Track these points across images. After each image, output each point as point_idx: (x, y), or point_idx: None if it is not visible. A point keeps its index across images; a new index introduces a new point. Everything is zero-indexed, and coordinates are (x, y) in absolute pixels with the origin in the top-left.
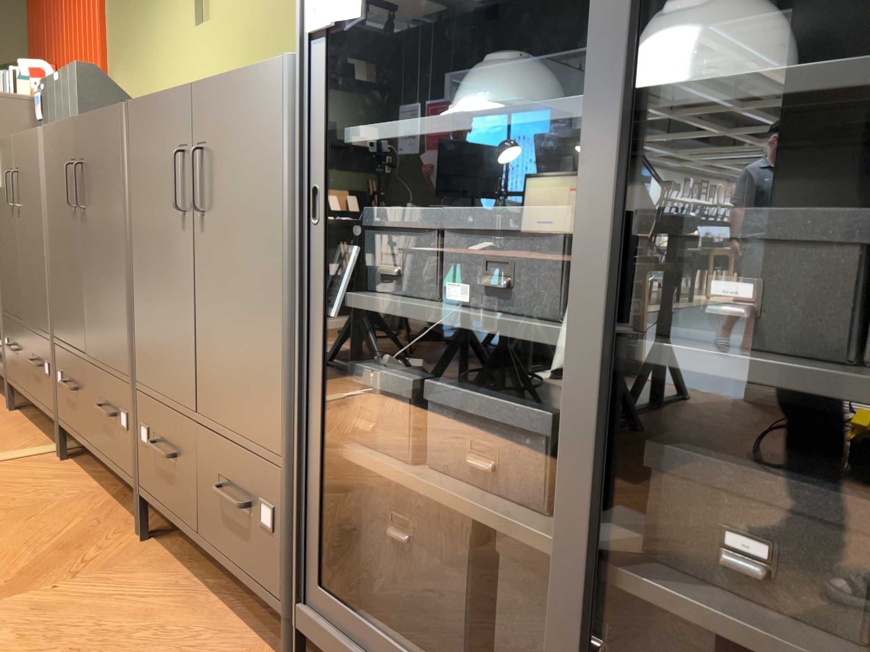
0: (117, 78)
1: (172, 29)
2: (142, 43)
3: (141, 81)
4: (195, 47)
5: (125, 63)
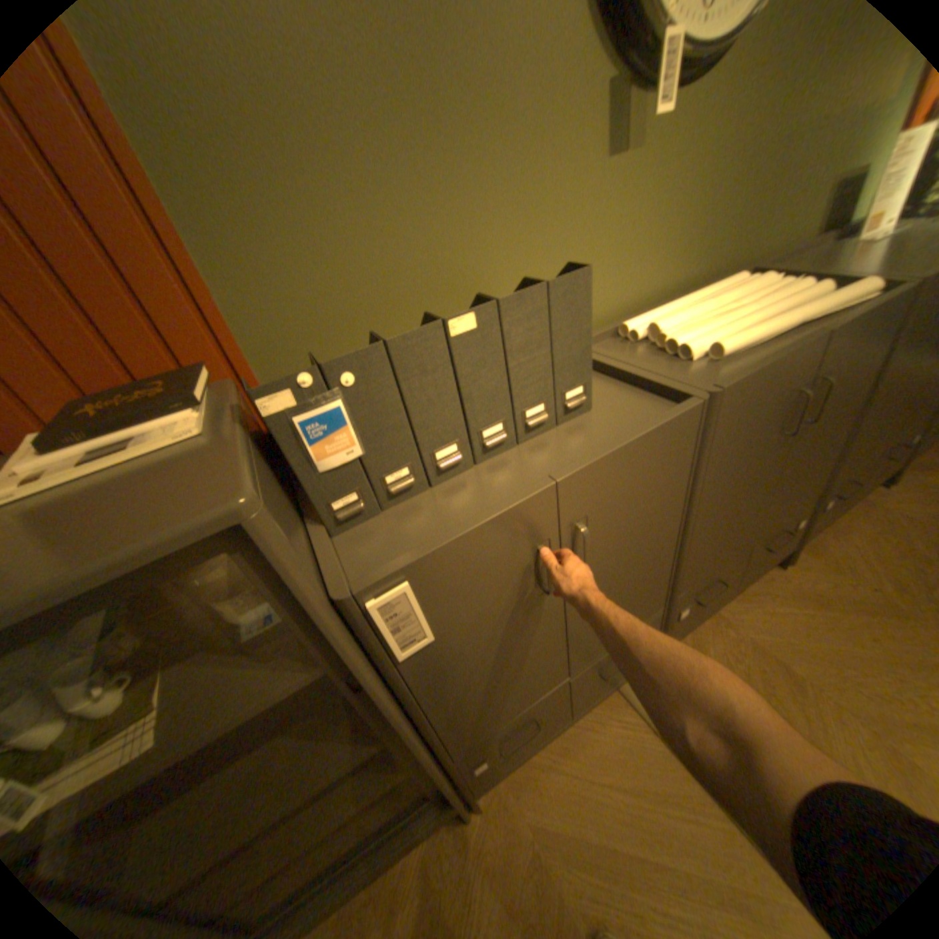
0: (279, 285)
1: (537, 156)
2: (411, 187)
3: (419, 272)
4: (606, 189)
5: (321, 242)
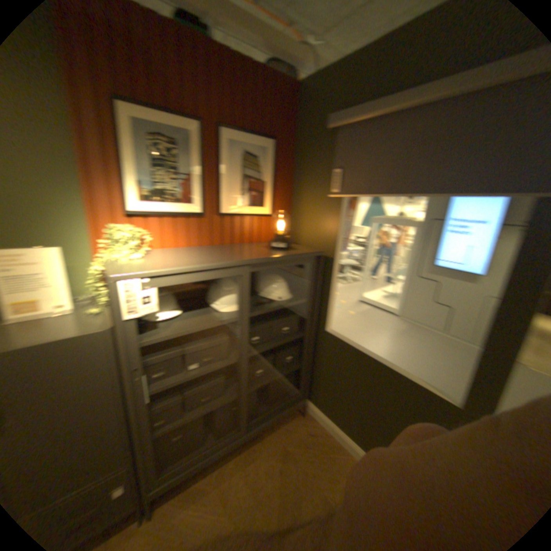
0: None
1: None
2: None
3: None
4: None
5: None
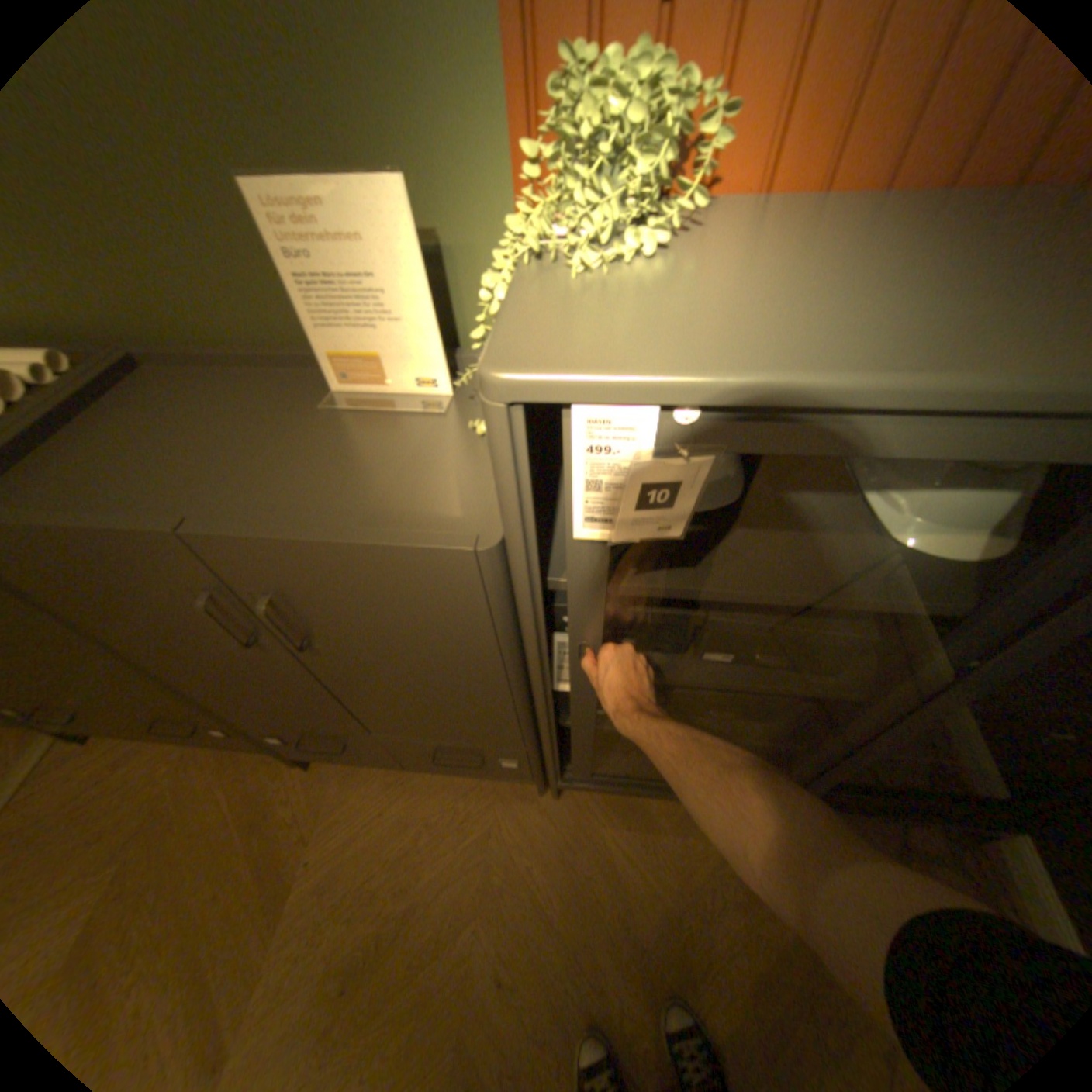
0: None
1: None
2: None
3: None
4: None
5: None
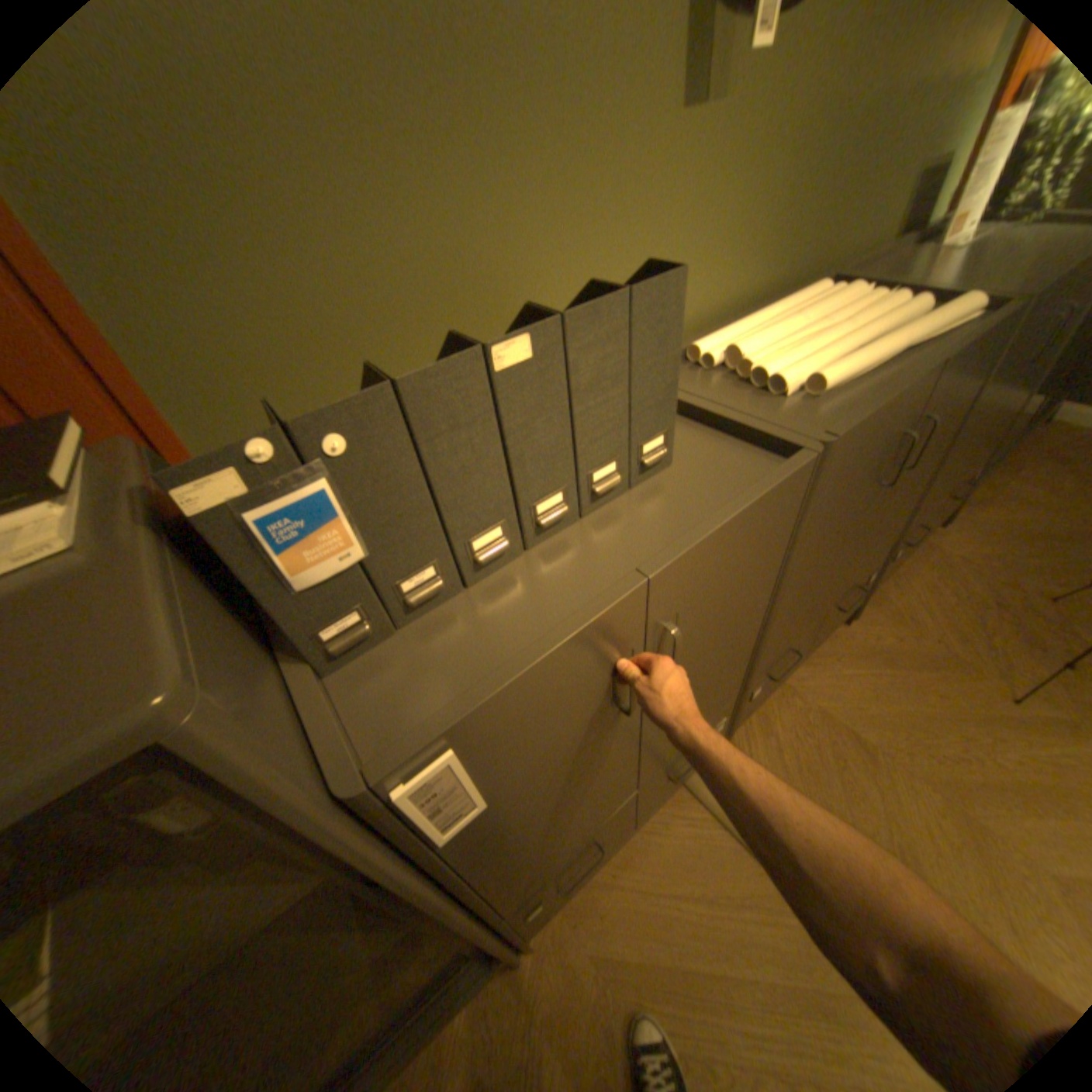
0: (199, 278)
1: (592, 94)
2: (410, 124)
3: (427, 264)
4: (679, 155)
5: (266, 207)
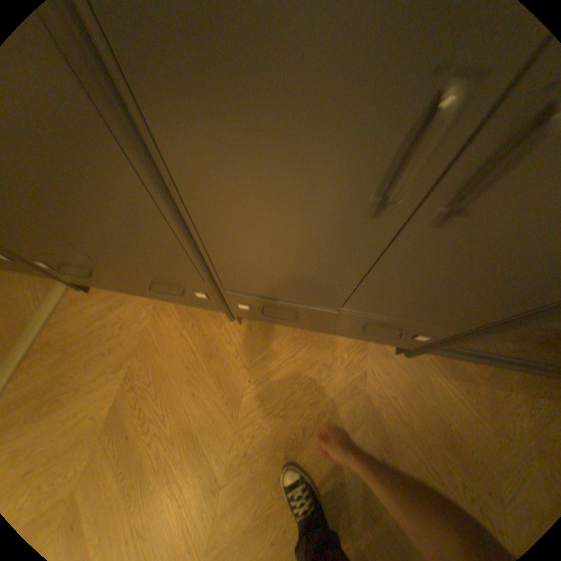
0: None
1: None
2: None
3: None
4: None
5: None
